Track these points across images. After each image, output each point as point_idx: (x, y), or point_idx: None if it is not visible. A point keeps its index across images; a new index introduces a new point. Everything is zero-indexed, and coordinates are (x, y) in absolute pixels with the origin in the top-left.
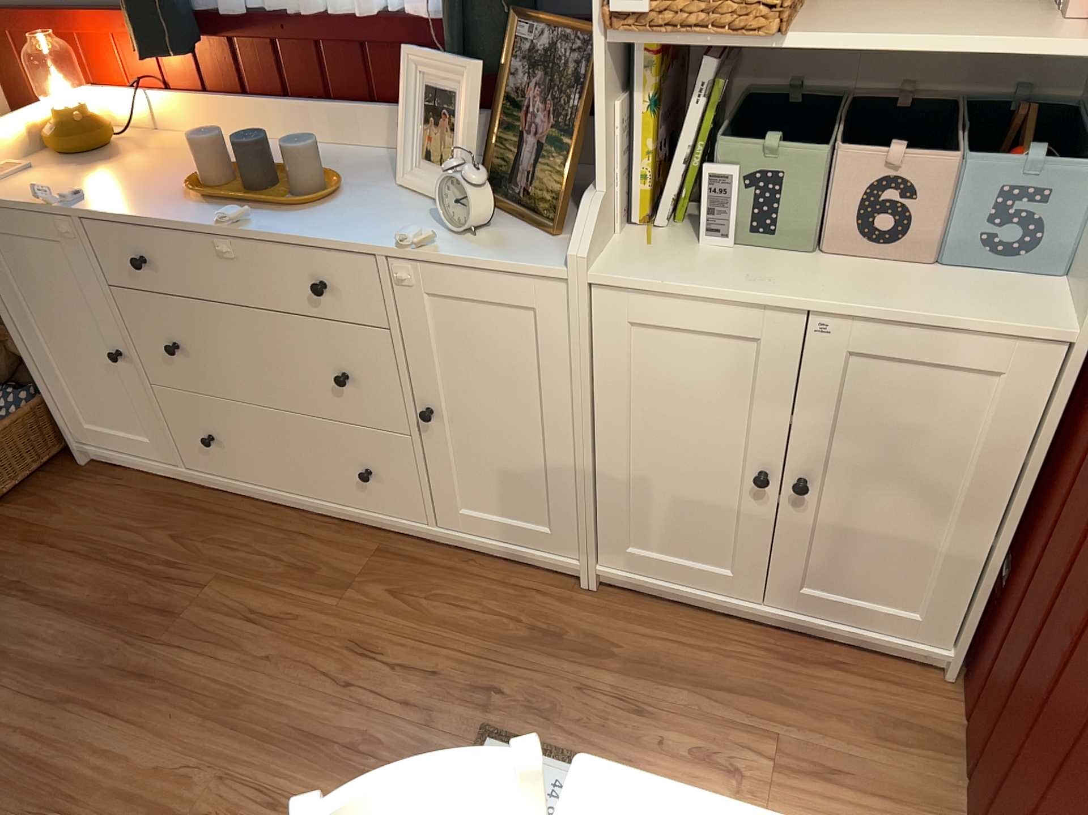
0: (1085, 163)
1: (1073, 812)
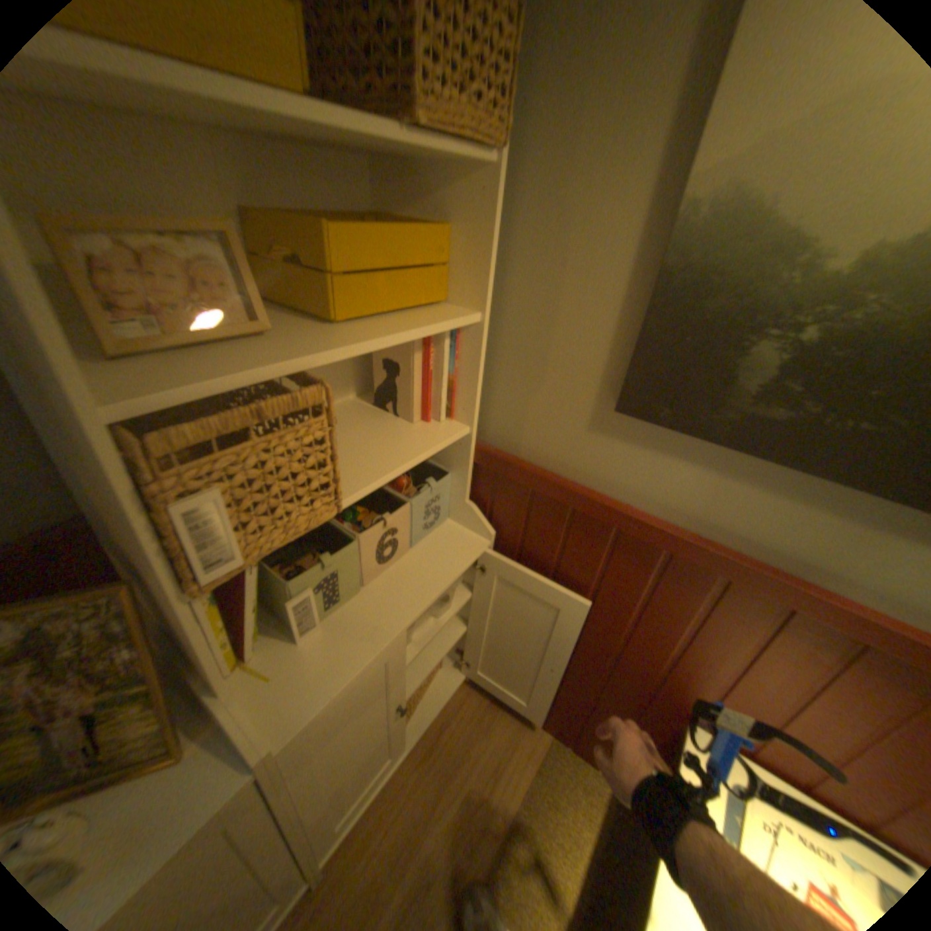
0: (444, 469)
1: (637, 698)
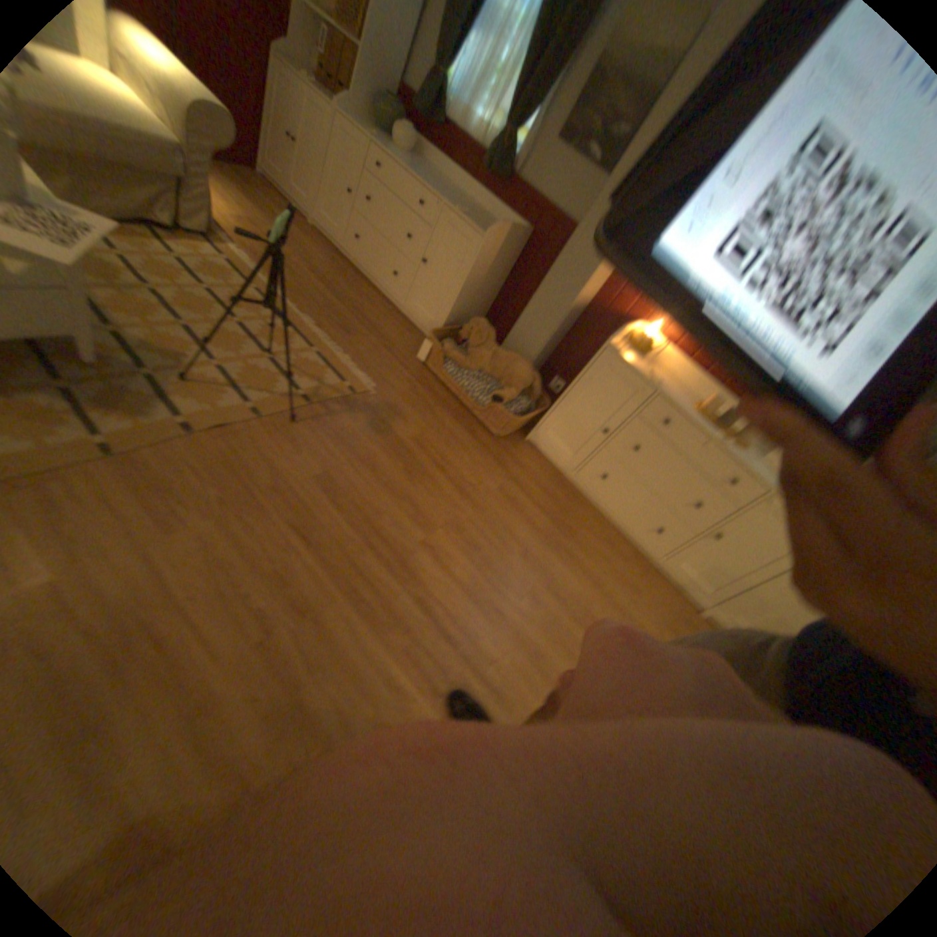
0: None
1: None
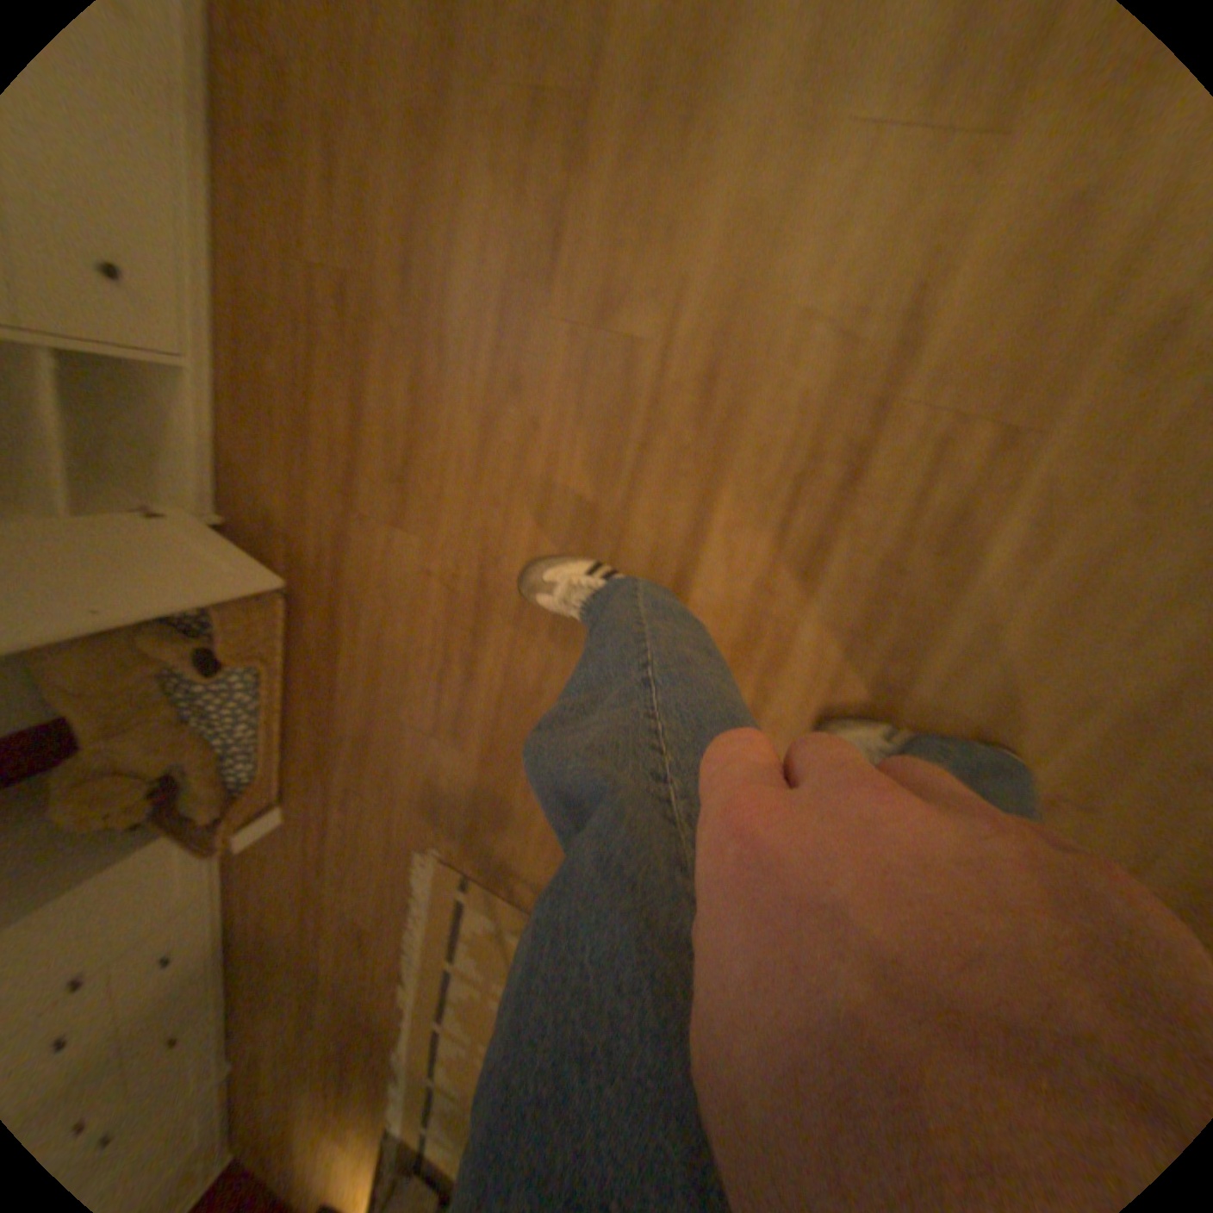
0: None
1: None
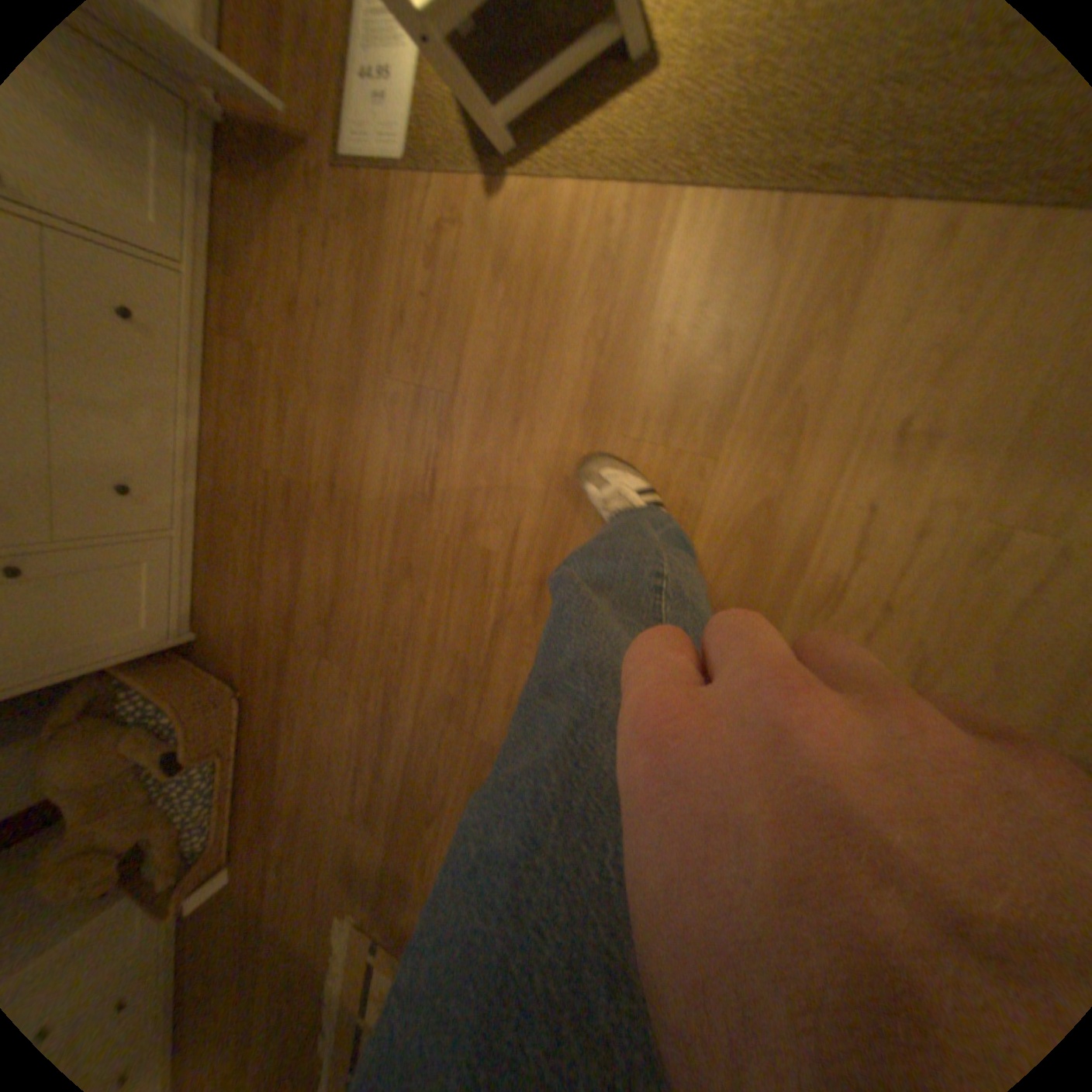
0: None
1: None
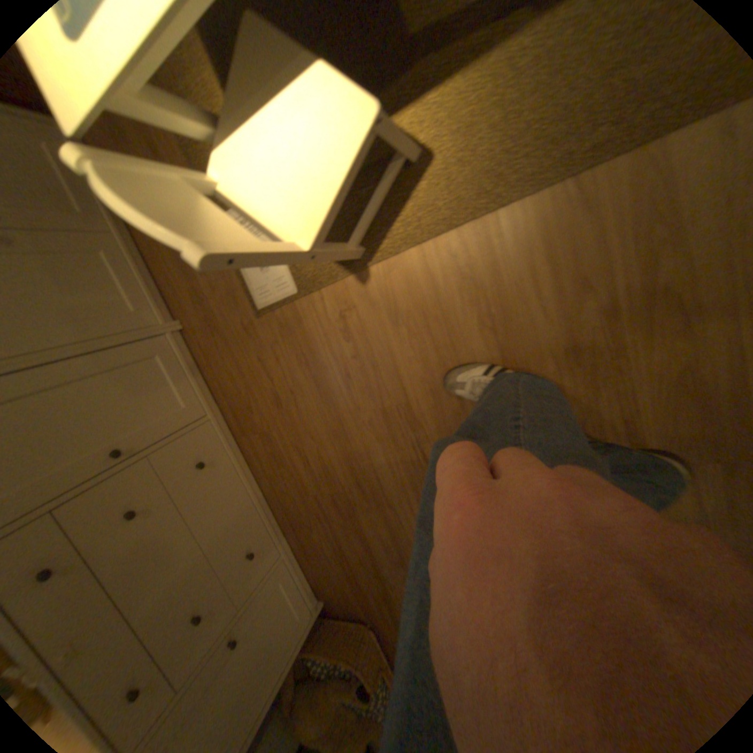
0: None
1: None
